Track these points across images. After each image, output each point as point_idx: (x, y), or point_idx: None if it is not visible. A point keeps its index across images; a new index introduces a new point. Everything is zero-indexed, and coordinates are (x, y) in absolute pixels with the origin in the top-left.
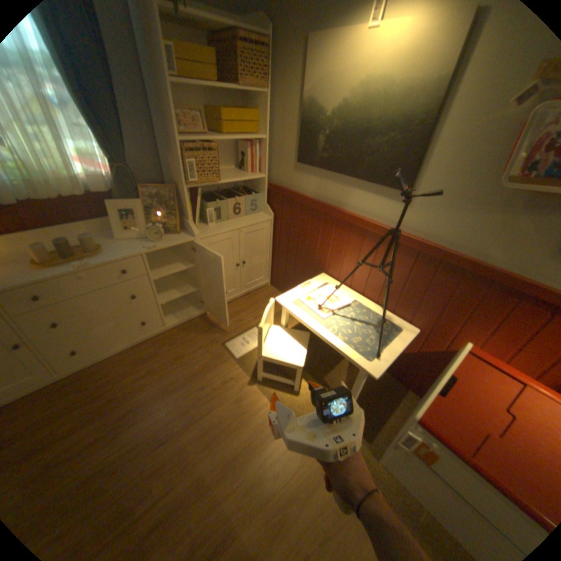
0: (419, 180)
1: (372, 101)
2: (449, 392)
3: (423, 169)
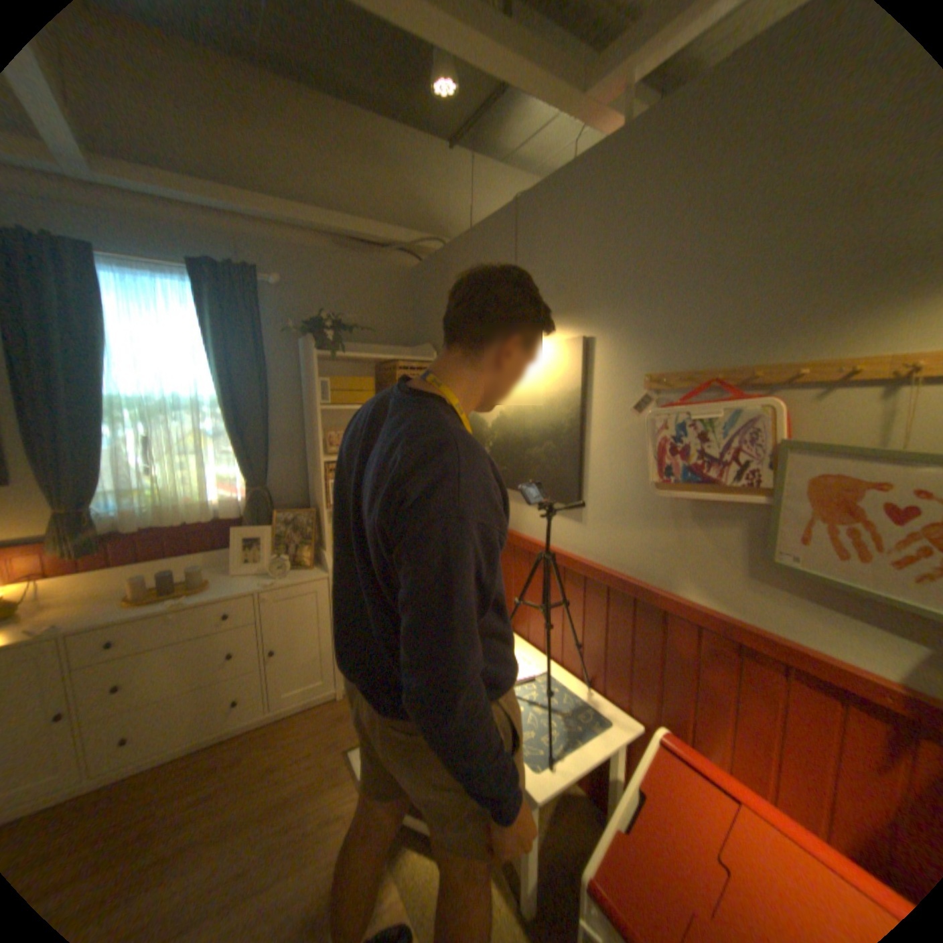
0: (584, 492)
1: (523, 413)
2: (634, 824)
3: (584, 480)
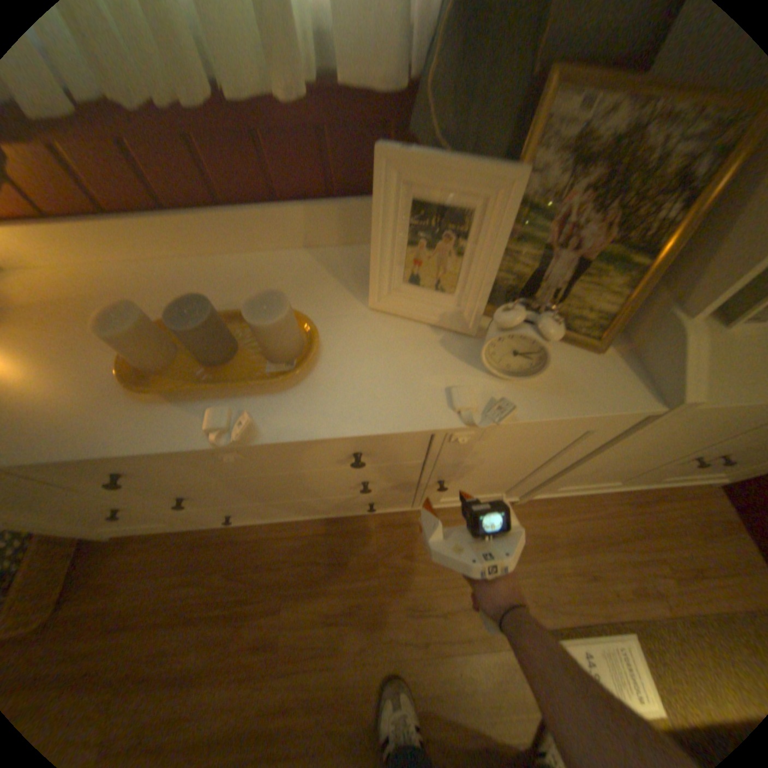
0: None
1: None
2: None
3: None
